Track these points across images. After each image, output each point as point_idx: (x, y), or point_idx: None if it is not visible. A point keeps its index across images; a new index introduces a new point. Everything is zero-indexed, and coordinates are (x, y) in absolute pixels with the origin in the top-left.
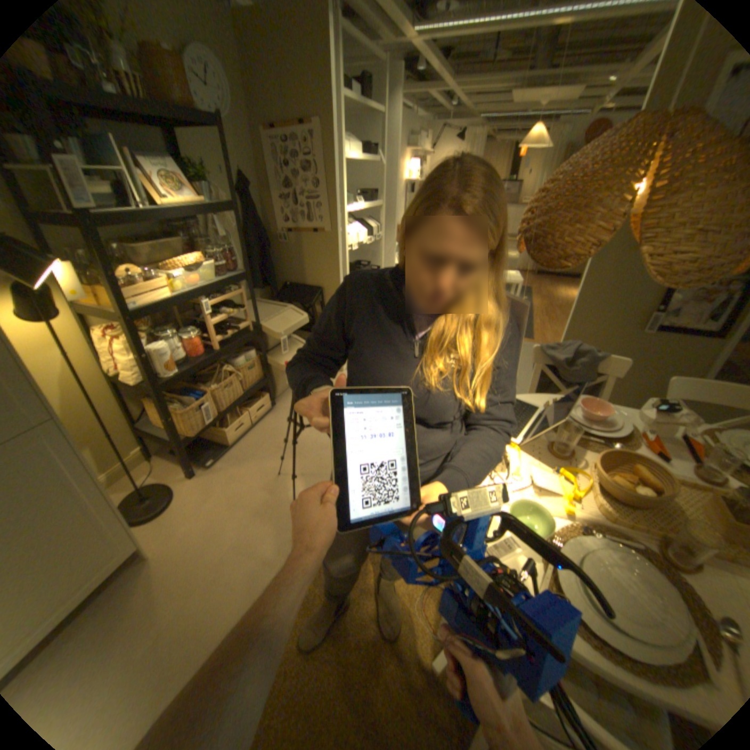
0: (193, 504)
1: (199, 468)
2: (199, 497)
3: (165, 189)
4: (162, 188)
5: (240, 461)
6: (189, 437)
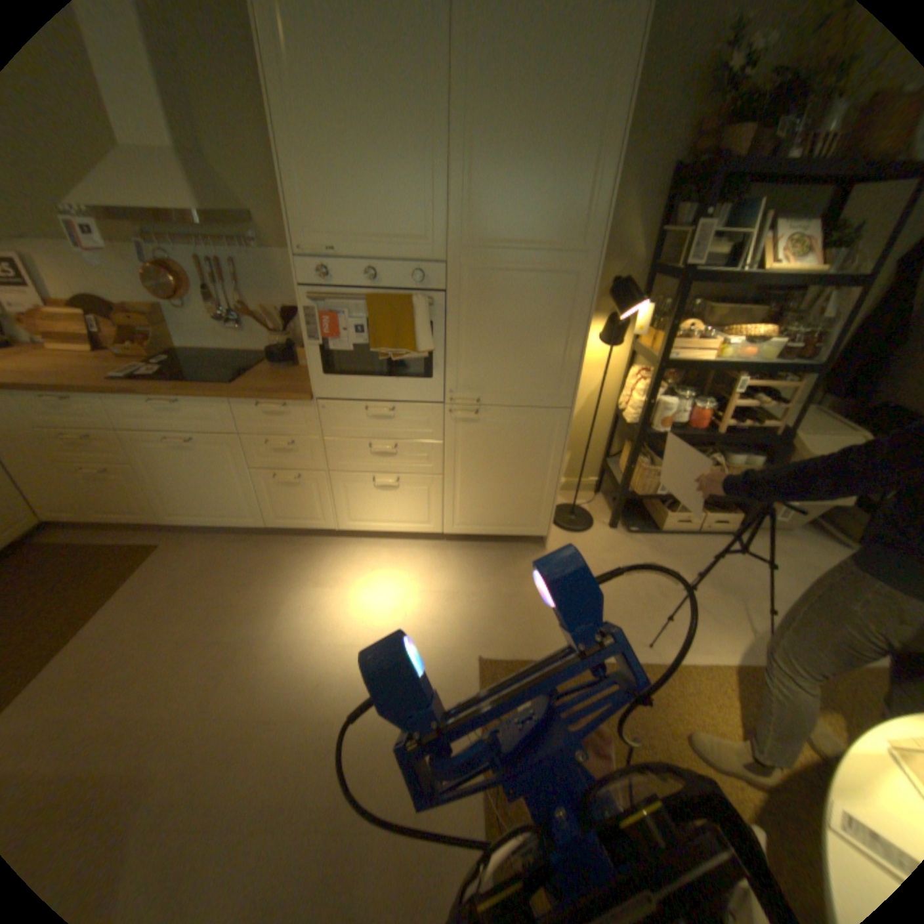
0: (598, 546)
1: (624, 526)
2: (606, 545)
3: (787, 253)
4: (784, 251)
5: (660, 550)
6: (636, 493)
